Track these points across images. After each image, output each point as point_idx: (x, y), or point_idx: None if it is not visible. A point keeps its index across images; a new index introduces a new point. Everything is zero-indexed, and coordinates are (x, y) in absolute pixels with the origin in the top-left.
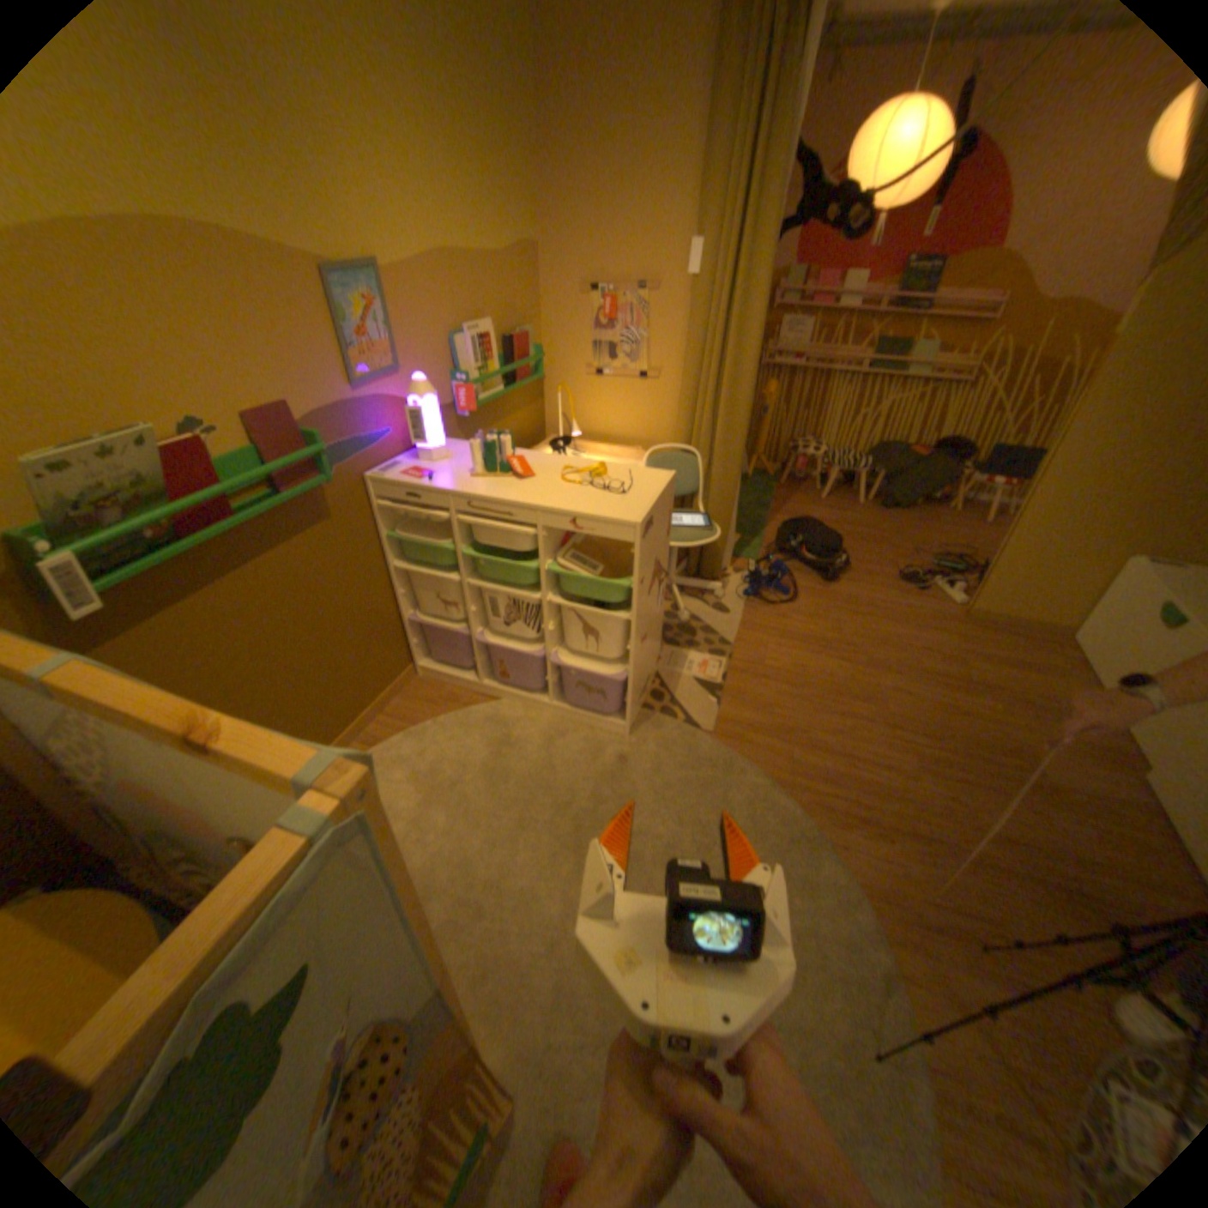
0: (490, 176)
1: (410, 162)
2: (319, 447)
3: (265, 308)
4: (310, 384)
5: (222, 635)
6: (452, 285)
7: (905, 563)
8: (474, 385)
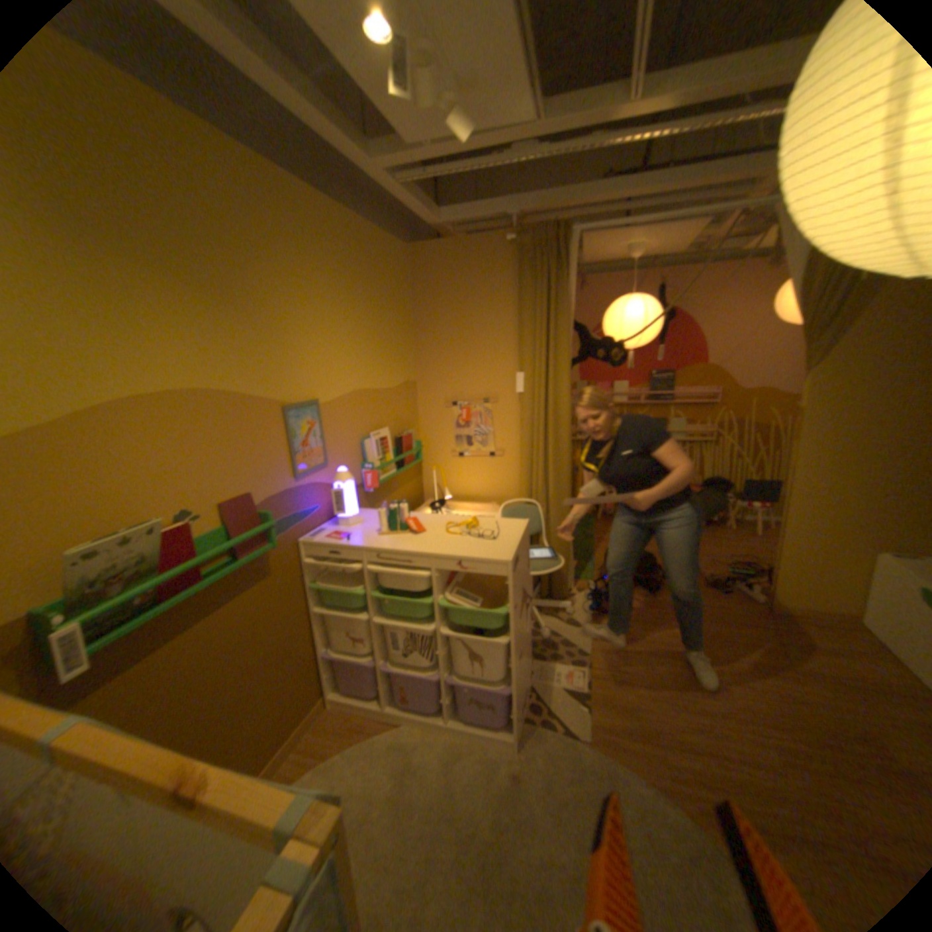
0: (387, 349)
1: (341, 346)
2: (269, 523)
3: (245, 435)
4: (267, 480)
5: (172, 685)
6: (363, 410)
7: (708, 572)
8: (377, 470)
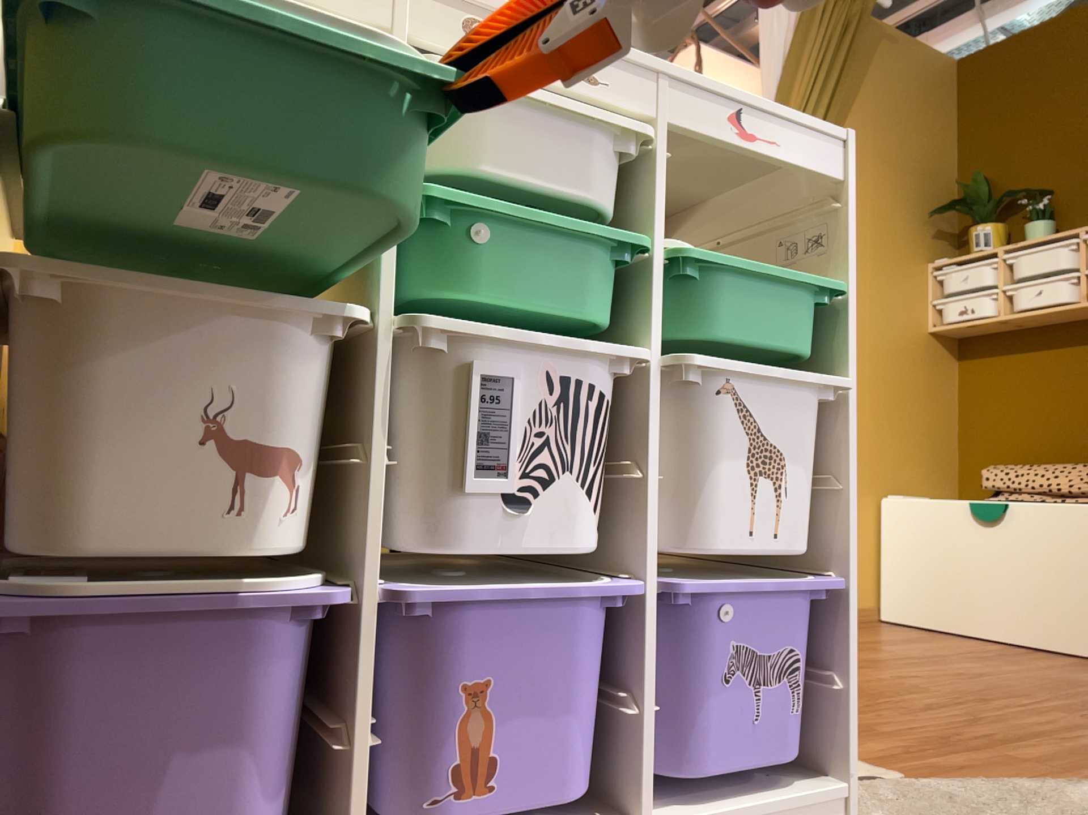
0: None
1: None
2: None
3: None
4: None
5: None
6: None
7: None
8: None
